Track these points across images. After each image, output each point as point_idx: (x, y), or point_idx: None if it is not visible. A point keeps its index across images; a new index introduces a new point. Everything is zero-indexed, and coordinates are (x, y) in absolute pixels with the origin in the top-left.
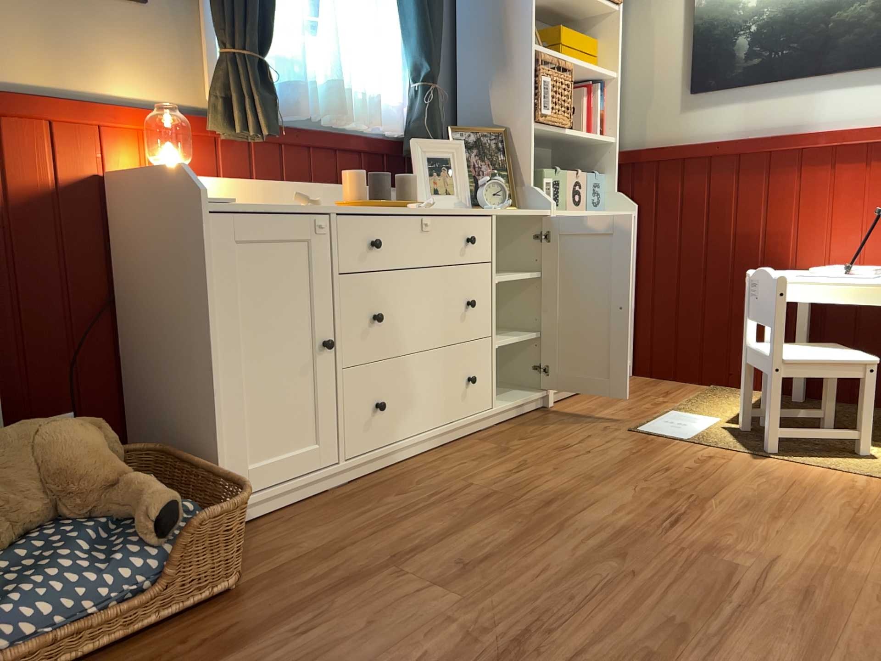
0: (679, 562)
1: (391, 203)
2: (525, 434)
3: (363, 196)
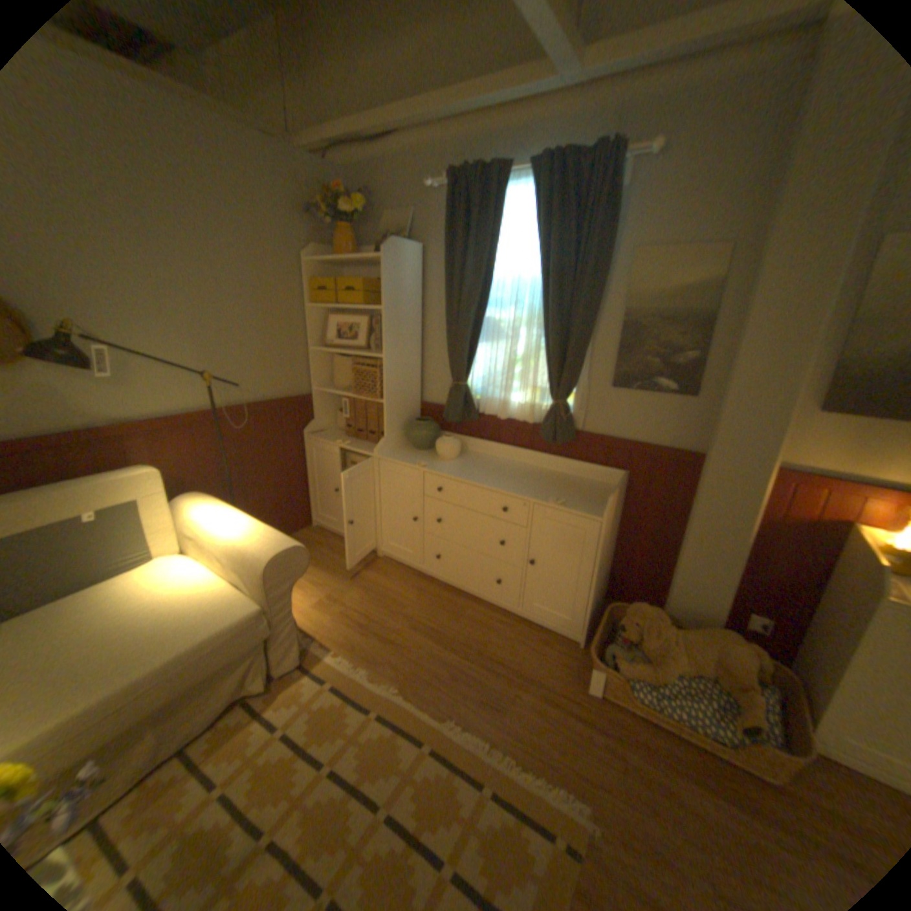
0: None
1: None
2: None
3: None
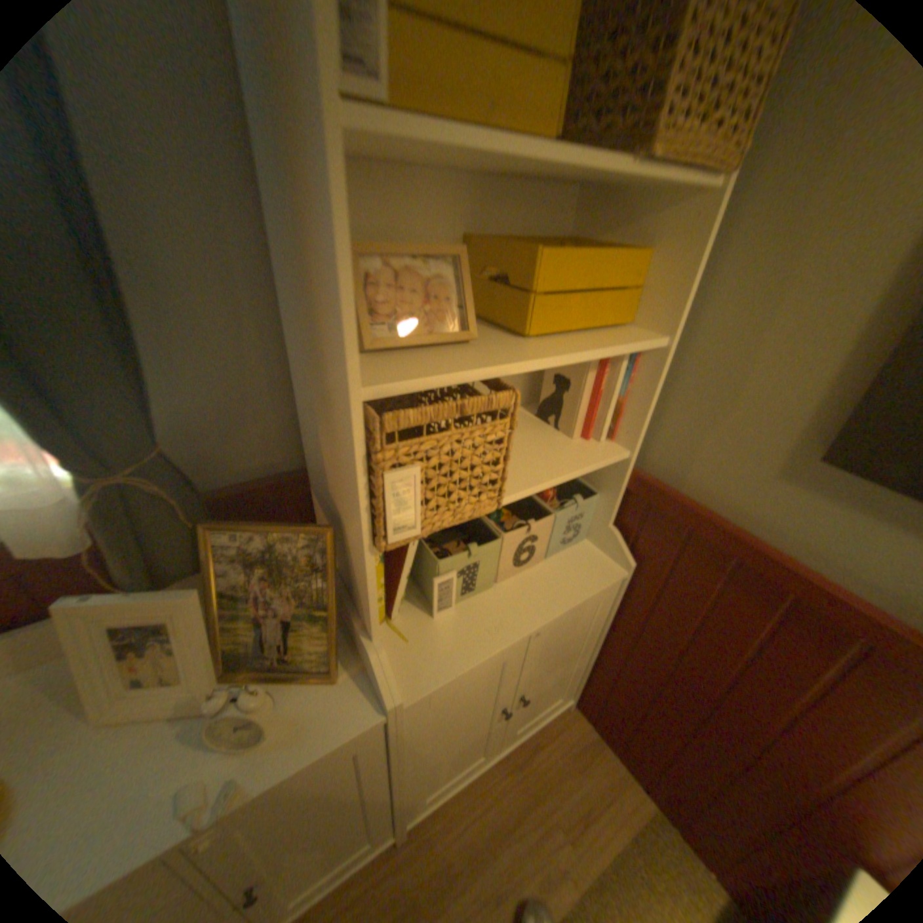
0: None
1: None
2: None
3: None
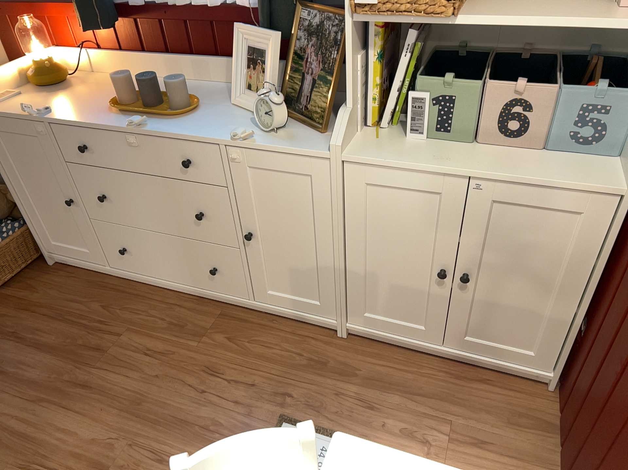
0: None
1: (130, 110)
2: (247, 338)
3: (124, 97)
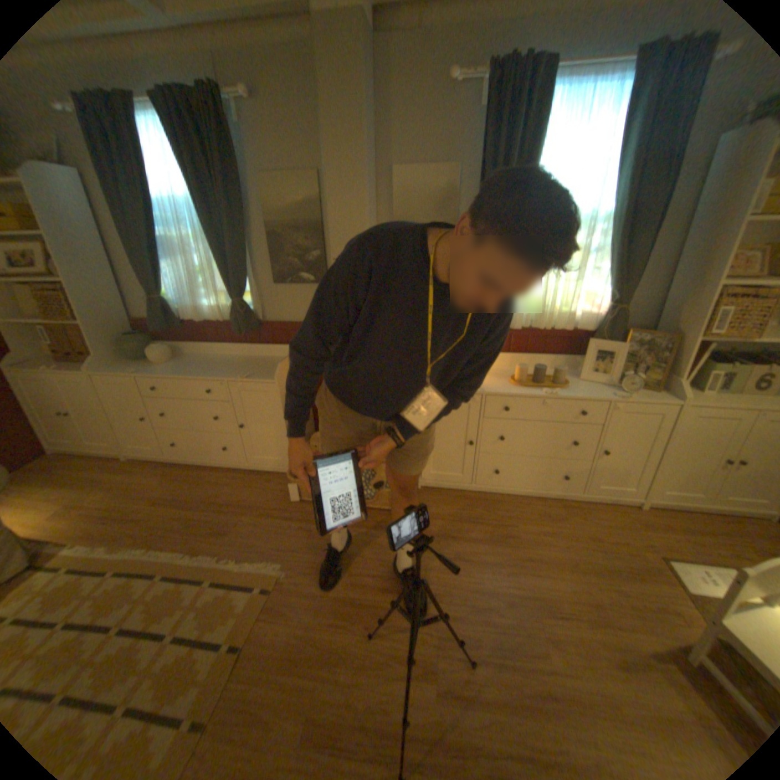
0: (529, 633)
1: (535, 386)
2: (593, 519)
3: (522, 379)
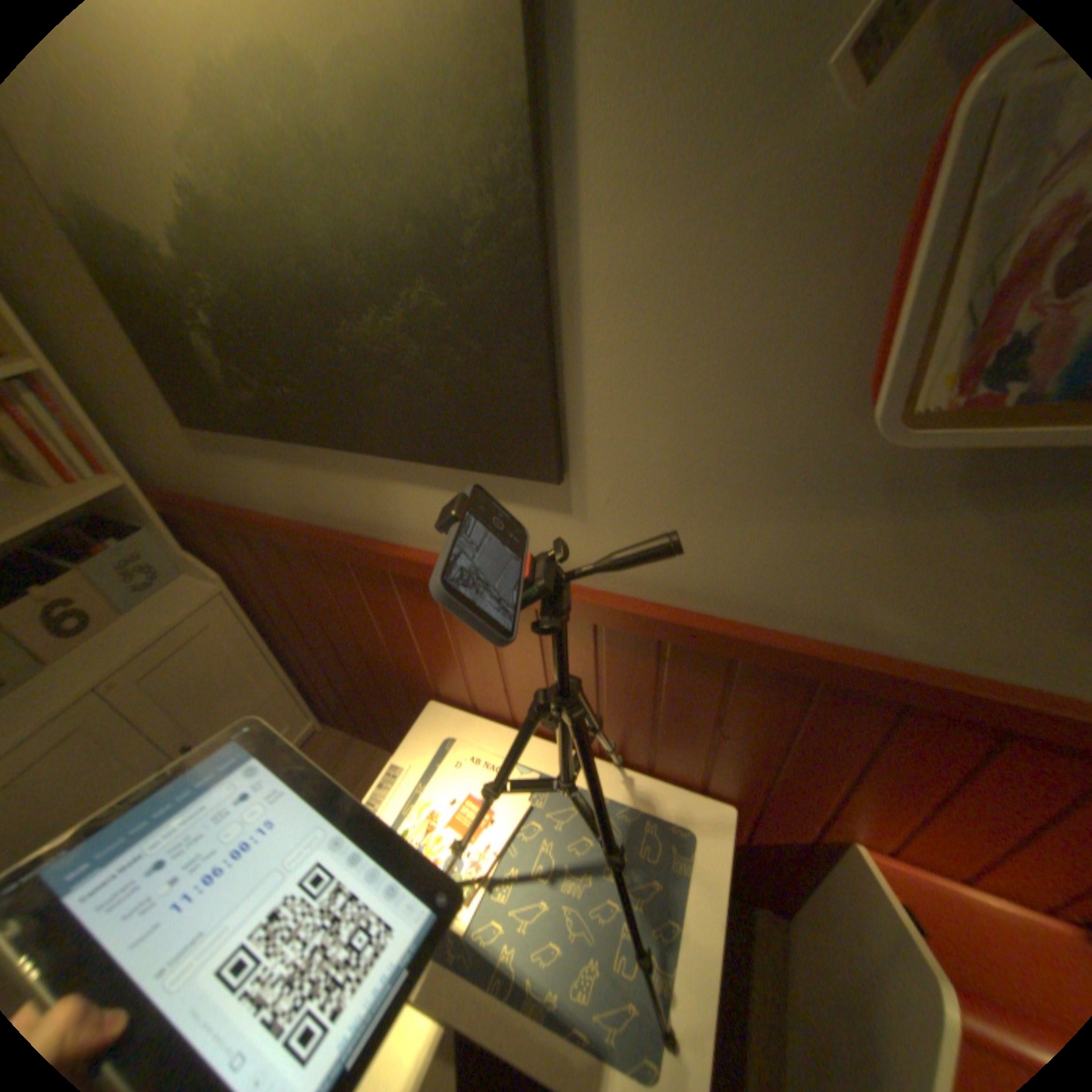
0: None
1: None
2: None
3: None
